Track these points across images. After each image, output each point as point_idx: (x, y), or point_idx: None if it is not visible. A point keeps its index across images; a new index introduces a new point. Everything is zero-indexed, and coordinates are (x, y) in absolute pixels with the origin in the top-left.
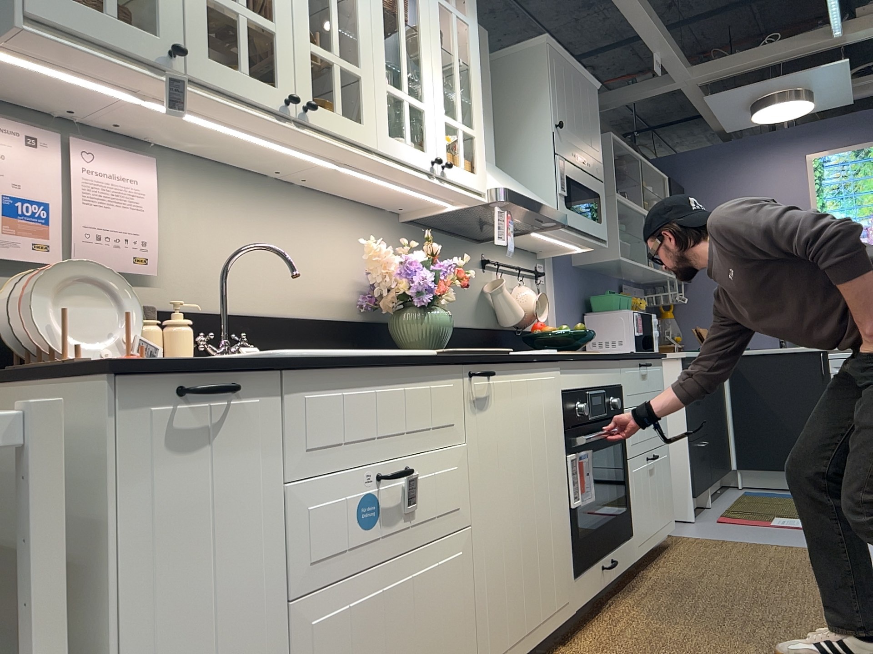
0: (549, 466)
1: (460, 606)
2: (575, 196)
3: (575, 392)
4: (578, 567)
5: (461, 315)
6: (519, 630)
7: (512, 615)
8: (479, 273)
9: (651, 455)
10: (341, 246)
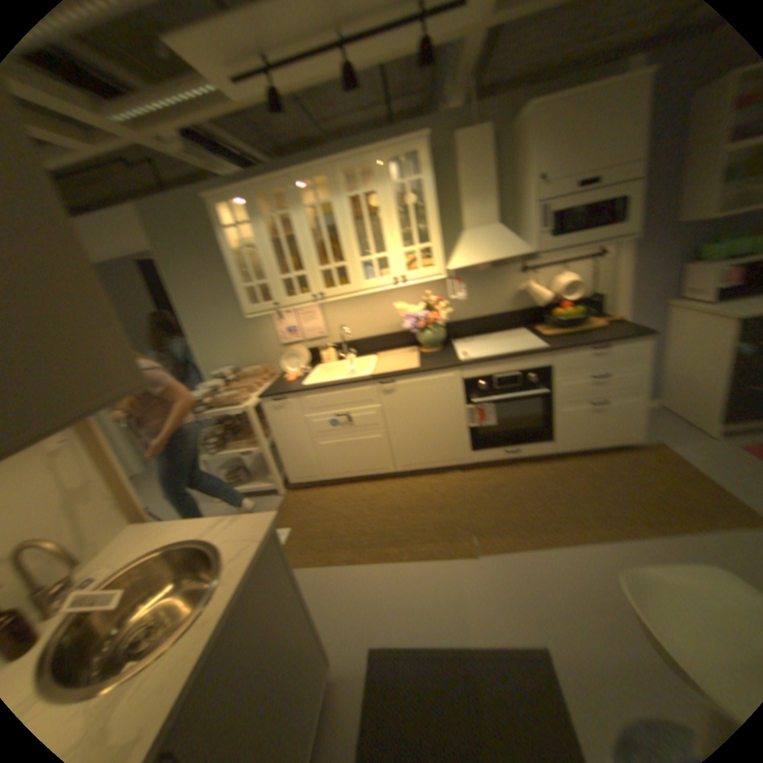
0: (444, 410)
1: (379, 448)
2: (579, 215)
3: (486, 375)
4: (474, 448)
5: (494, 307)
6: (419, 460)
7: (413, 455)
8: (515, 277)
9: (596, 402)
10: (399, 300)
